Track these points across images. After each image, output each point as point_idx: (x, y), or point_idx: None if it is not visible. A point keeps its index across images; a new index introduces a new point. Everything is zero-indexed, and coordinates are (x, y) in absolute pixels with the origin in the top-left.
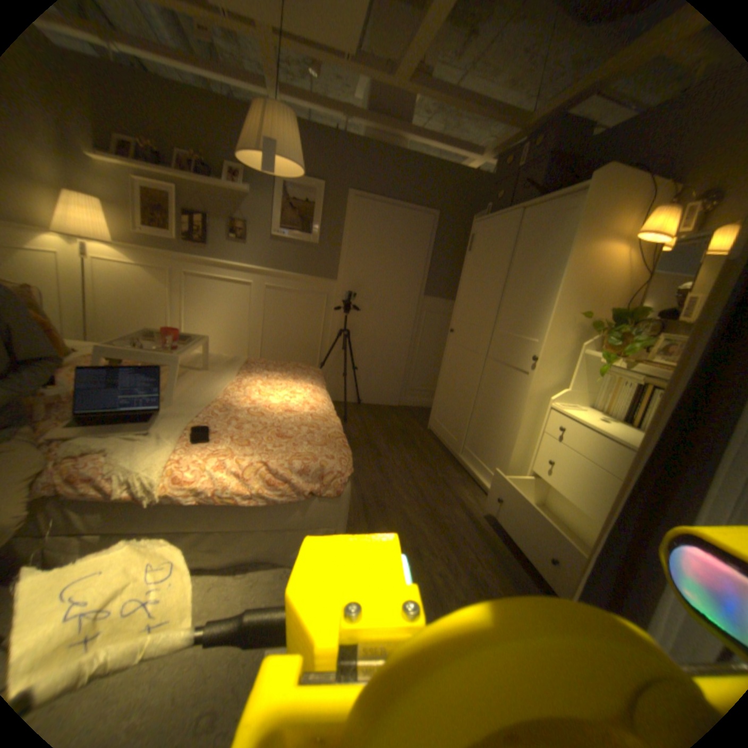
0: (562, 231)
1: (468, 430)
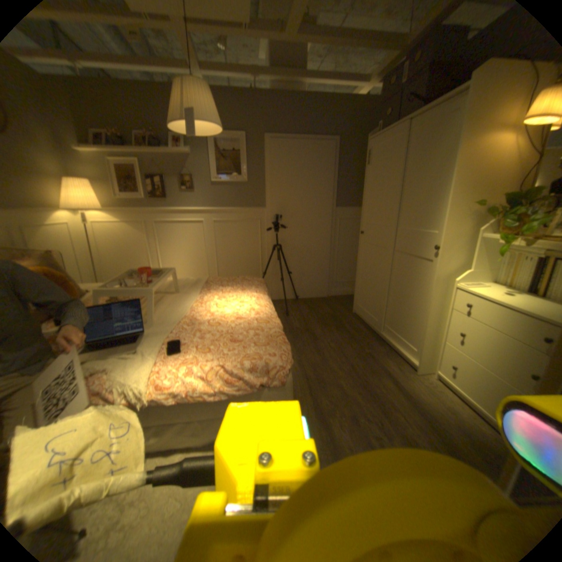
0: (449, 133)
1: (386, 312)
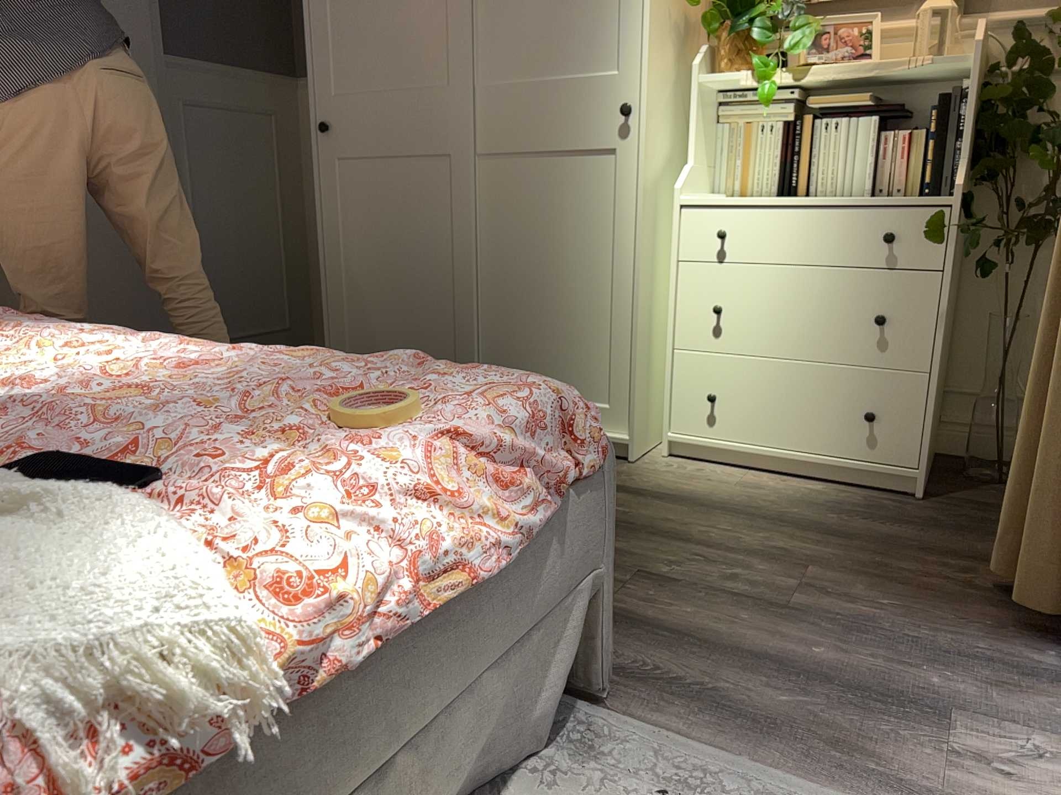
0: None
1: (479, 350)
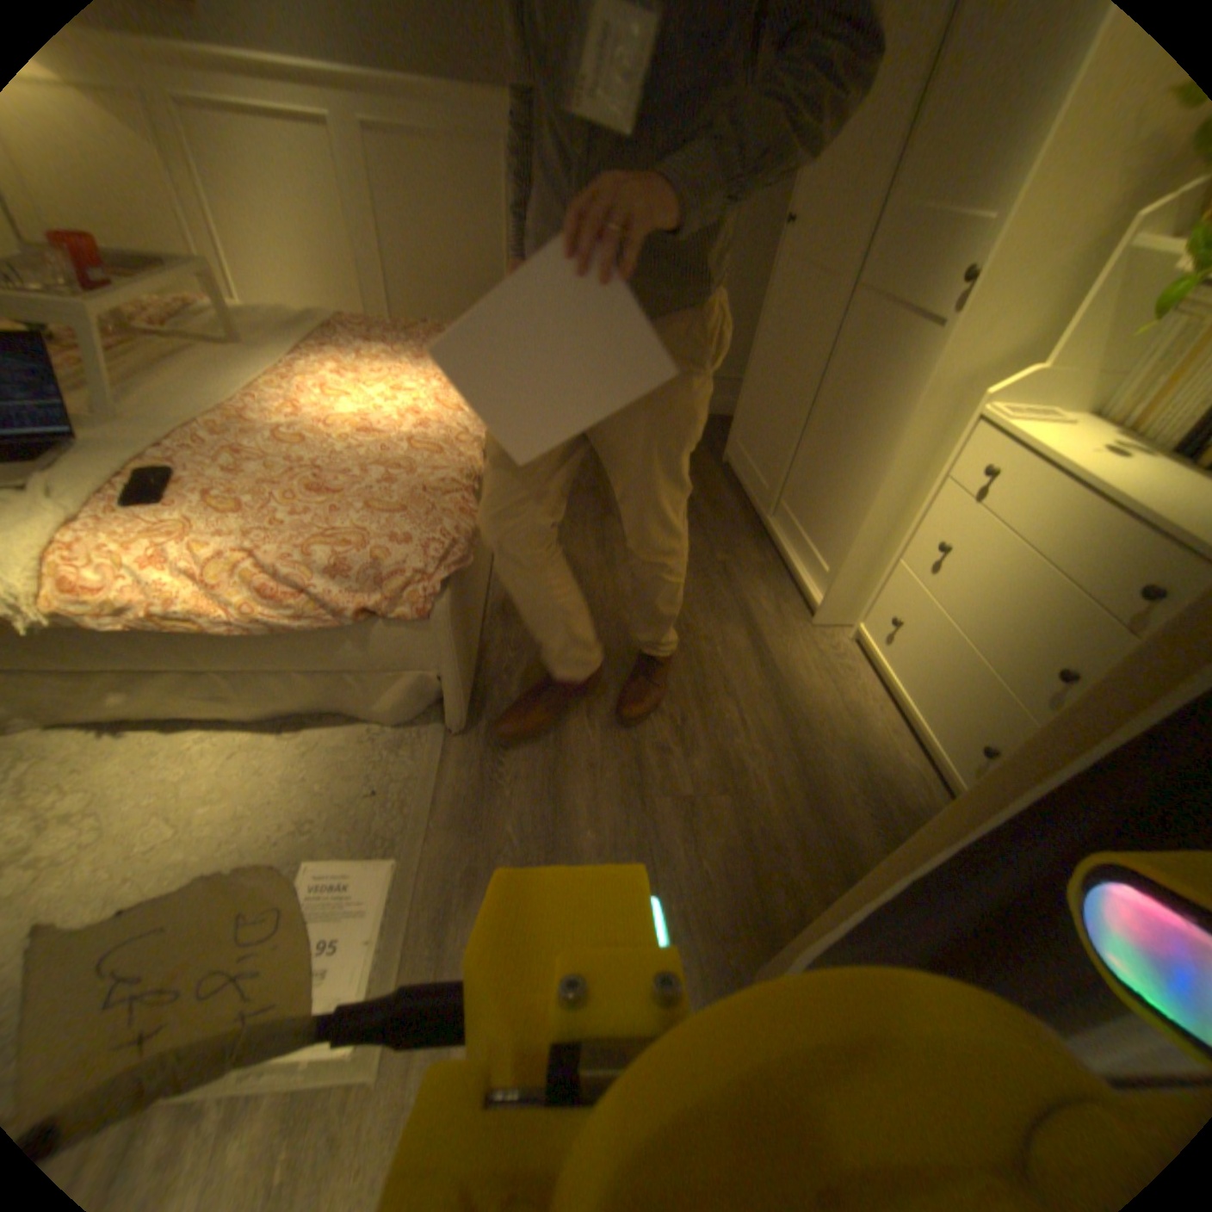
0: None
1: (791, 468)
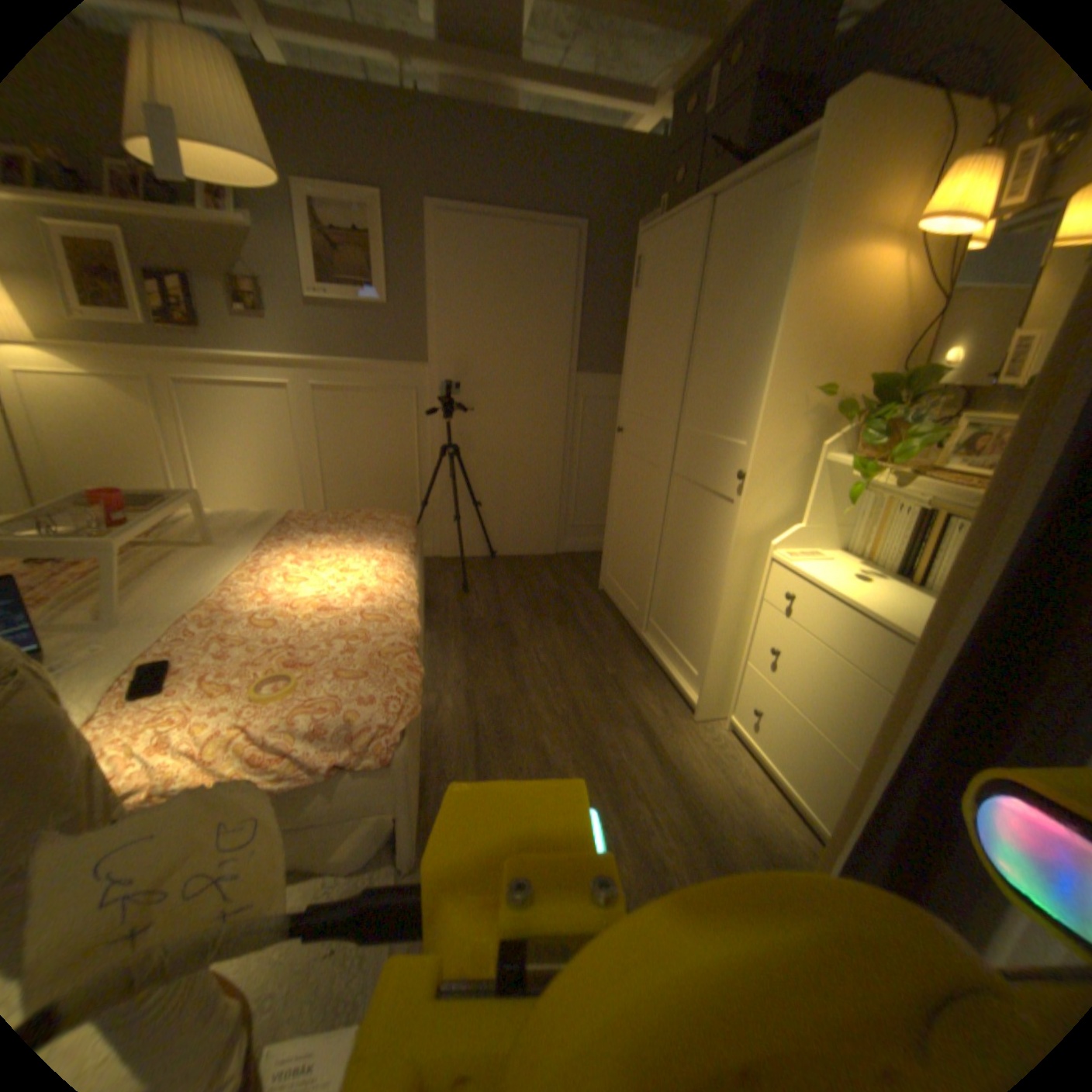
0: (778, 235)
1: (652, 594)
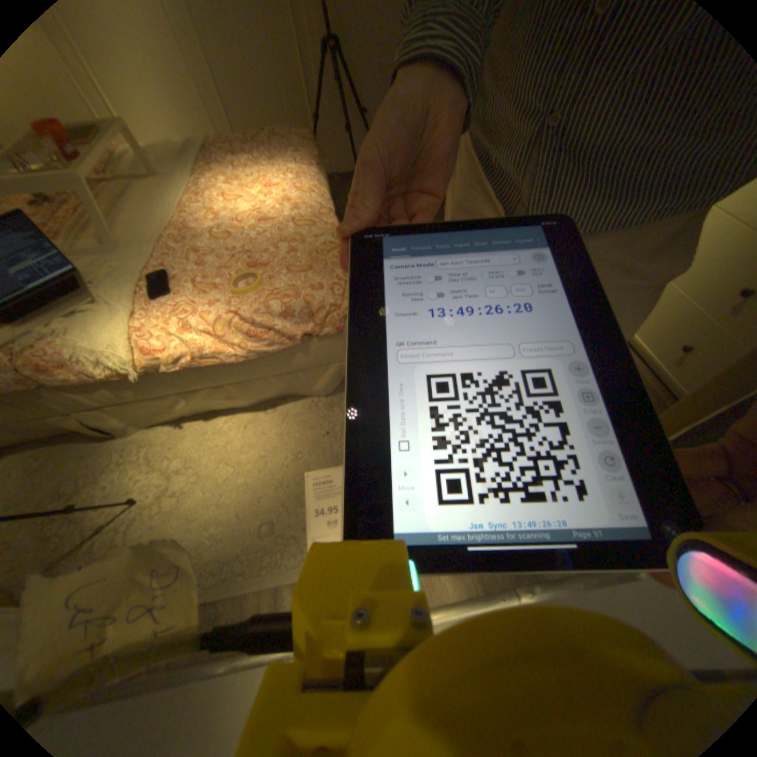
0: None
1: None
